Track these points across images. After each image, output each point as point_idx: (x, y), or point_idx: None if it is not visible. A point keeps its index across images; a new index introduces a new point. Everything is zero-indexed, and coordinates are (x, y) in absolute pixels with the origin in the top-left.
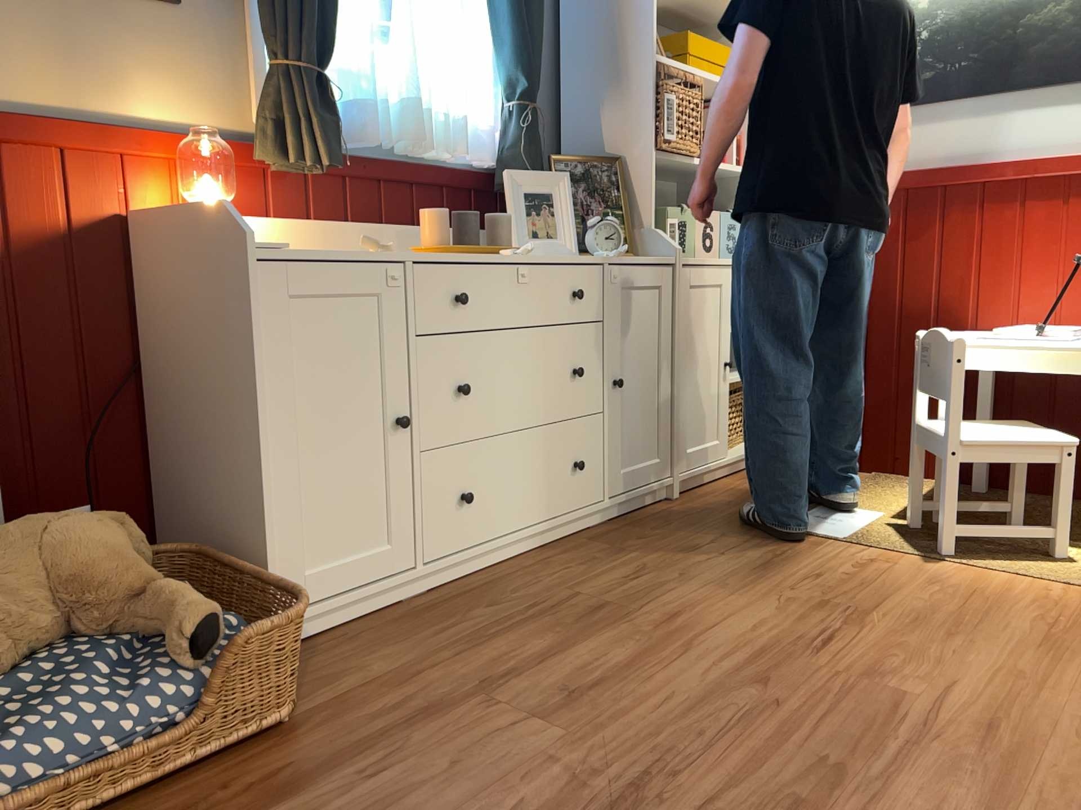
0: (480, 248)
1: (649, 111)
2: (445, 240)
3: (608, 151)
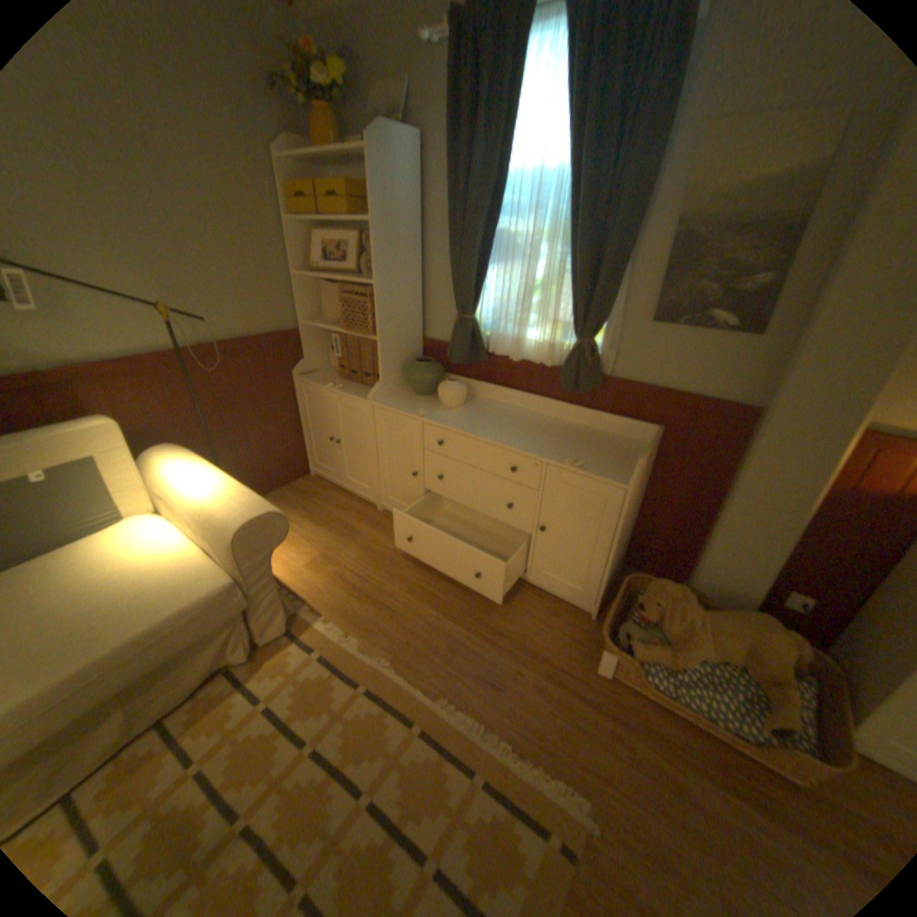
0: None
1: None
2: None
3: None
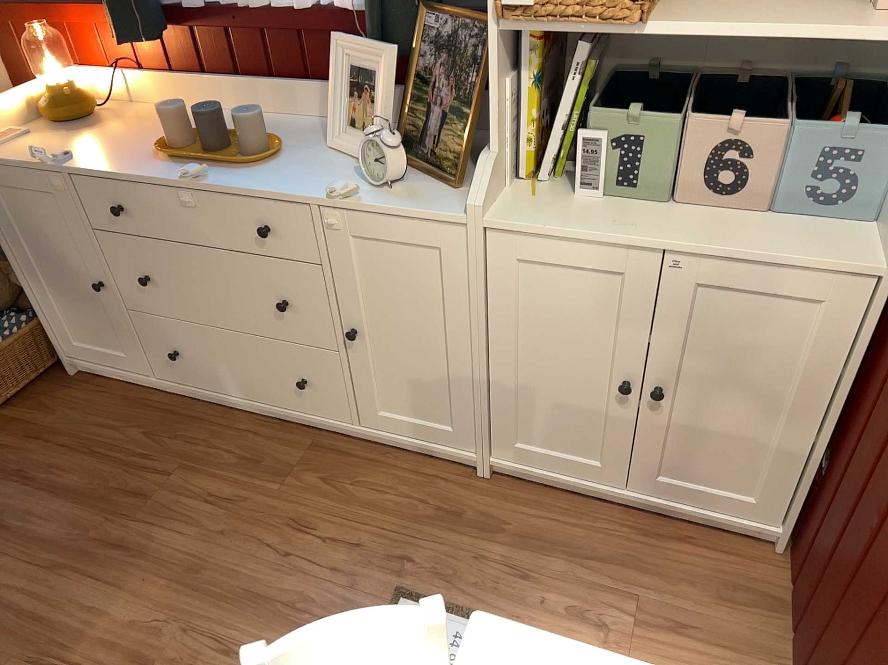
0: (184, 156)
1: None
2: (175, 138)
3: None
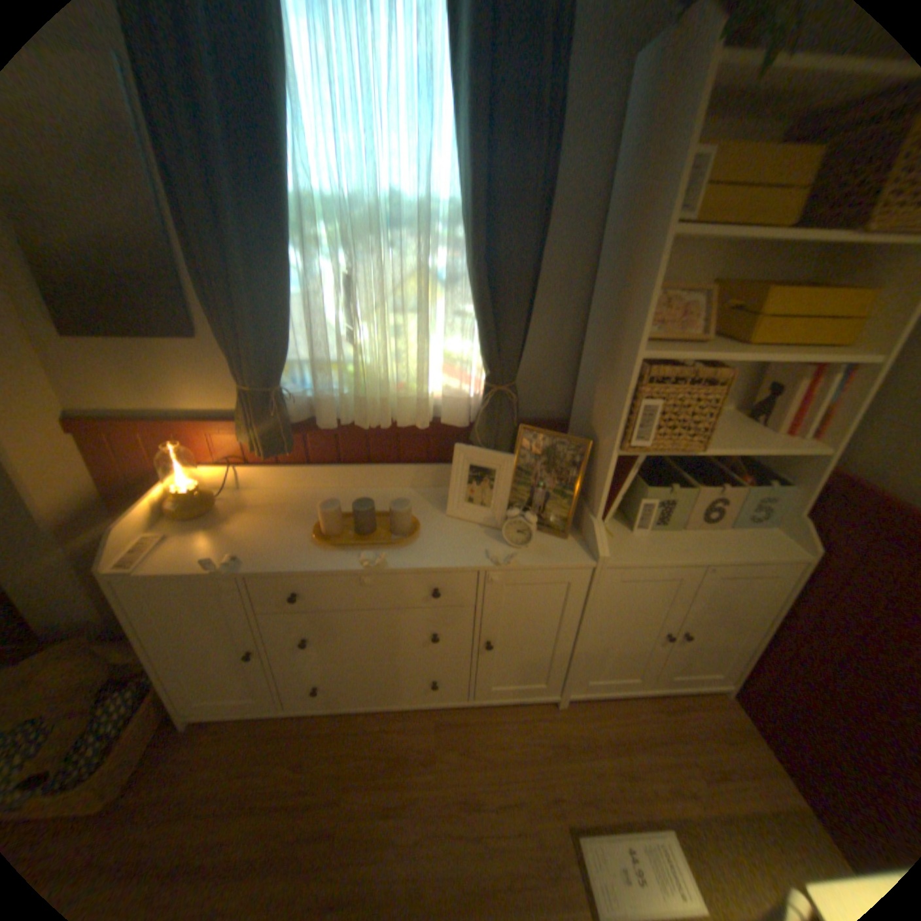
0: (351, 545)
1: (623, 413)
2: (333, 529)
3: (593, 425)
